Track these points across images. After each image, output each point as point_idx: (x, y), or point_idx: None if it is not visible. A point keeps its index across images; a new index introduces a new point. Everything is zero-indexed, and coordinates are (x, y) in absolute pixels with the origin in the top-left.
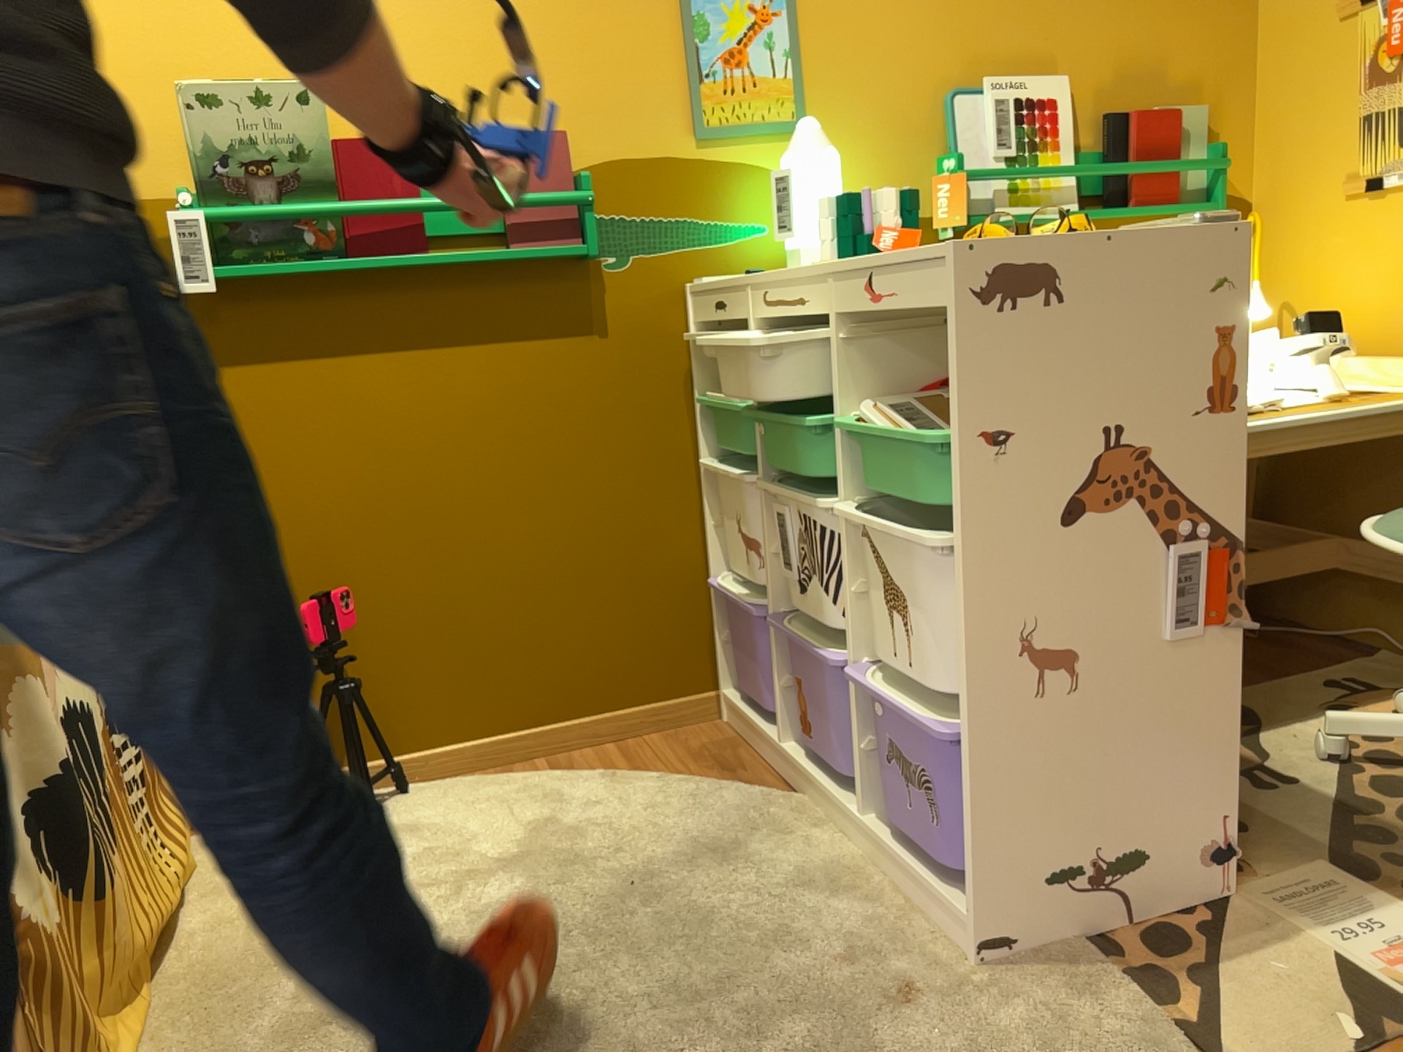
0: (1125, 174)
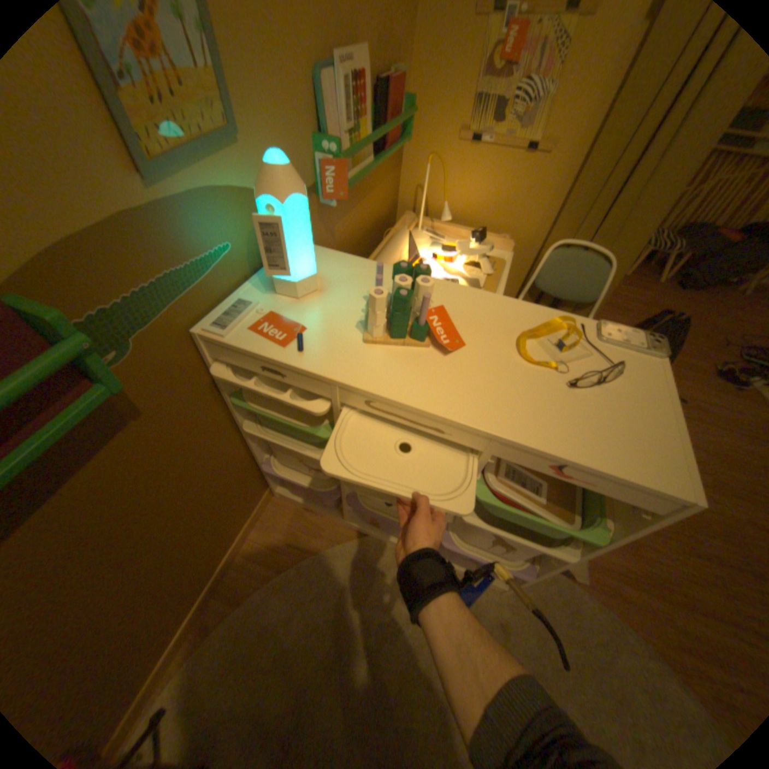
0: (386, 125)
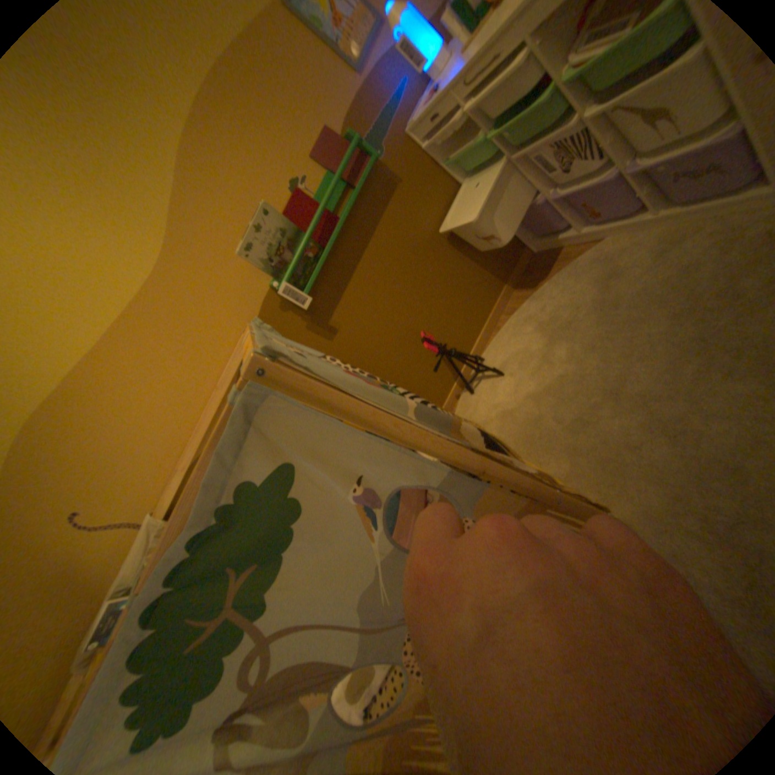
0: None
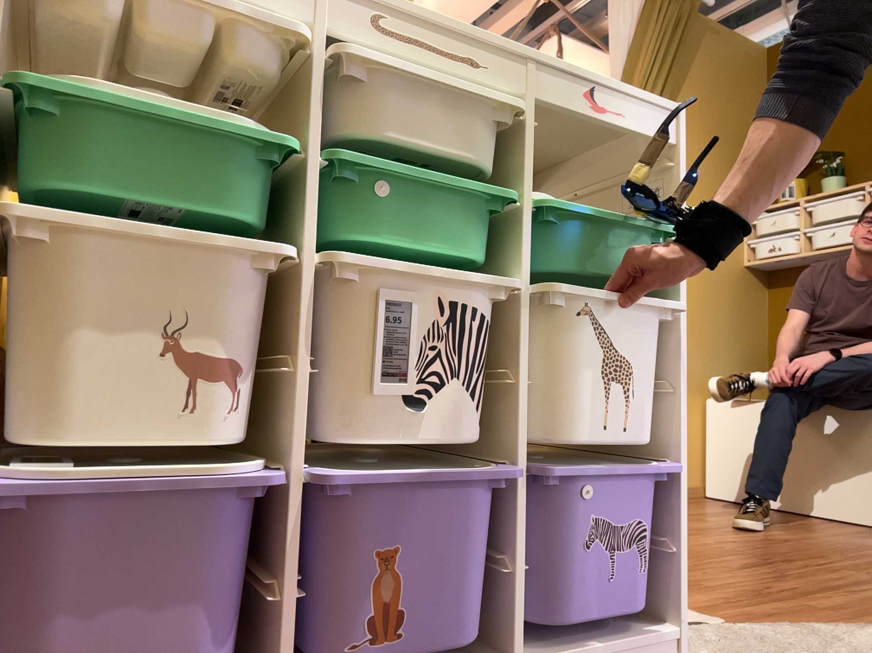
0: None
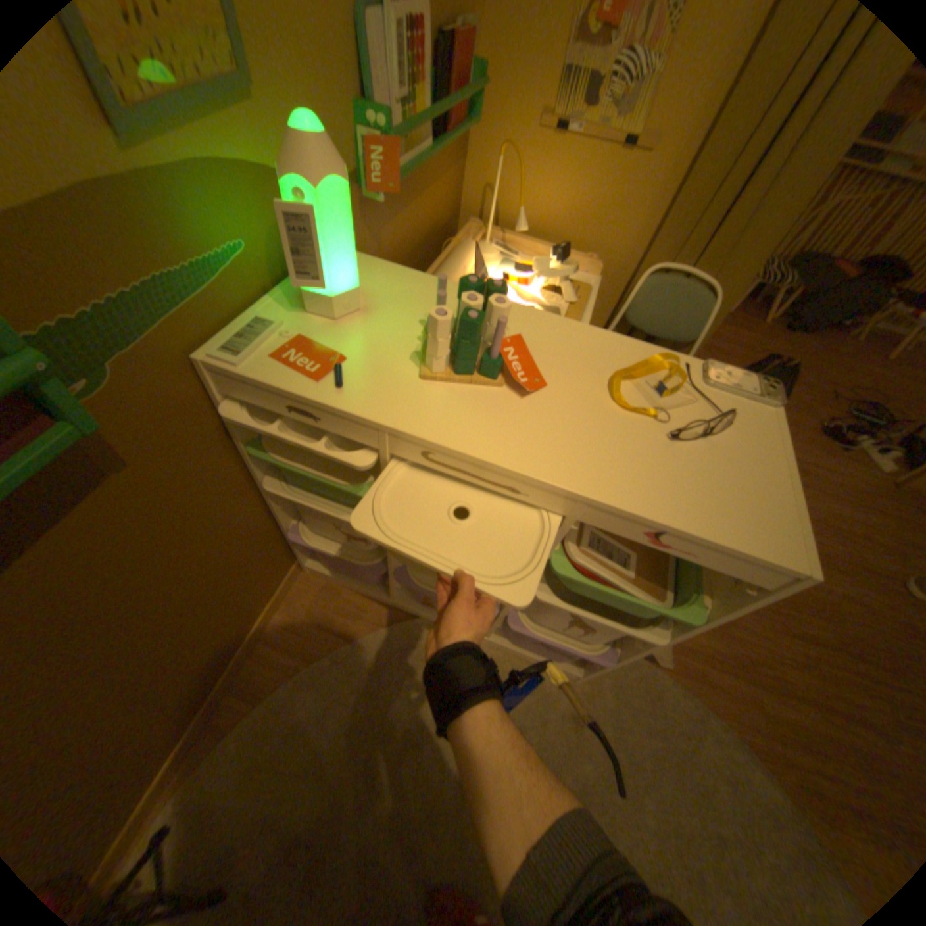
0: (449, 98)
